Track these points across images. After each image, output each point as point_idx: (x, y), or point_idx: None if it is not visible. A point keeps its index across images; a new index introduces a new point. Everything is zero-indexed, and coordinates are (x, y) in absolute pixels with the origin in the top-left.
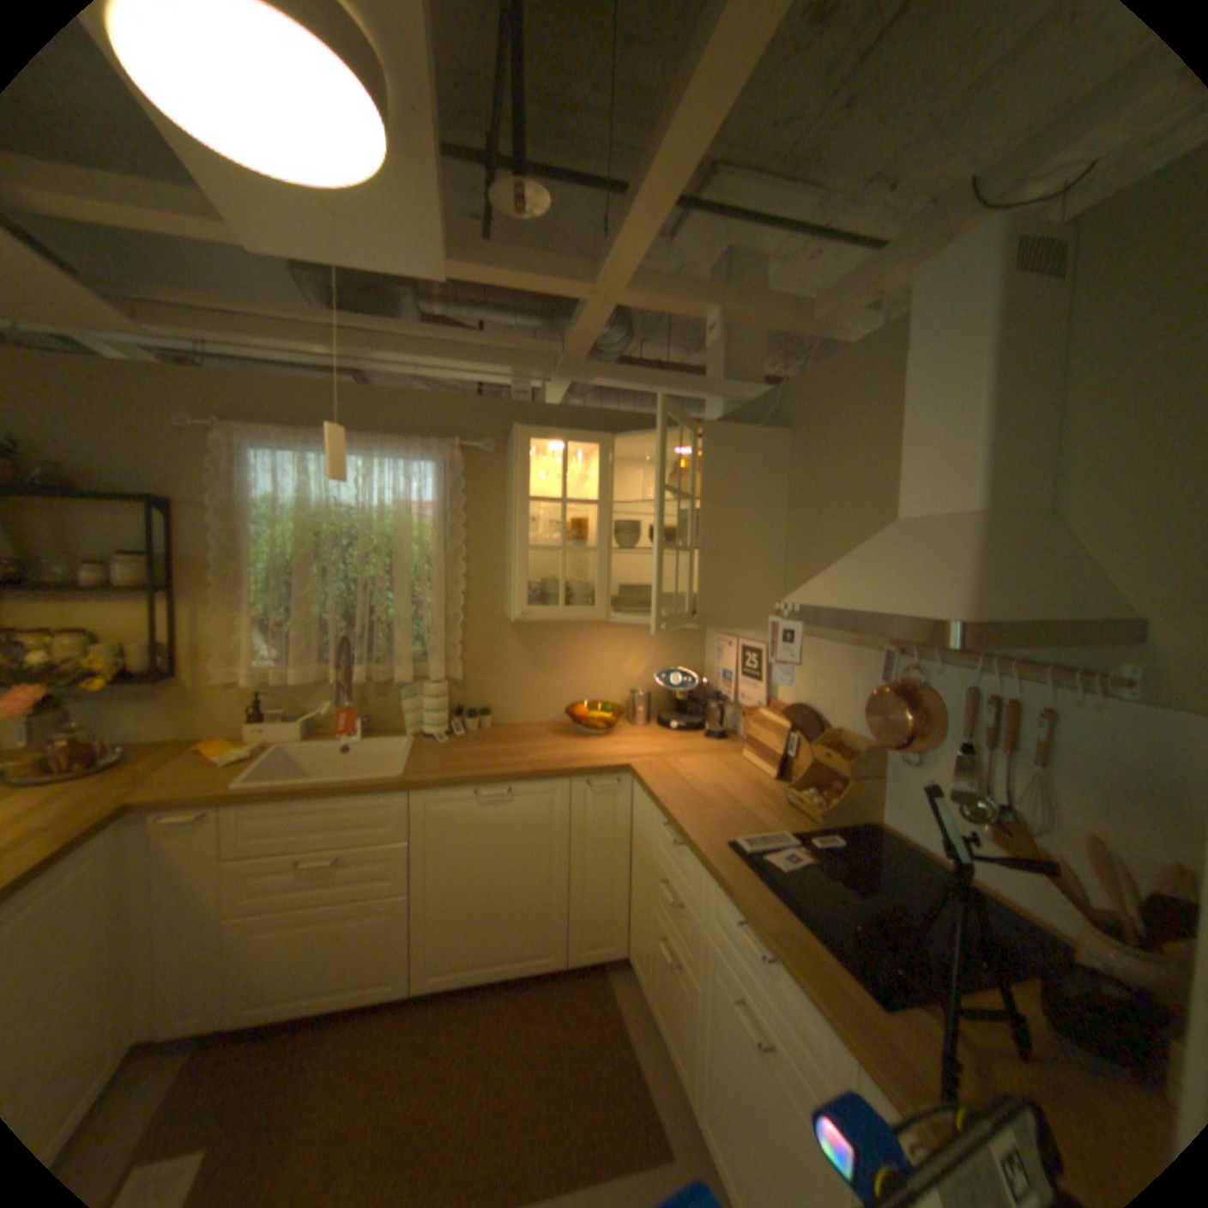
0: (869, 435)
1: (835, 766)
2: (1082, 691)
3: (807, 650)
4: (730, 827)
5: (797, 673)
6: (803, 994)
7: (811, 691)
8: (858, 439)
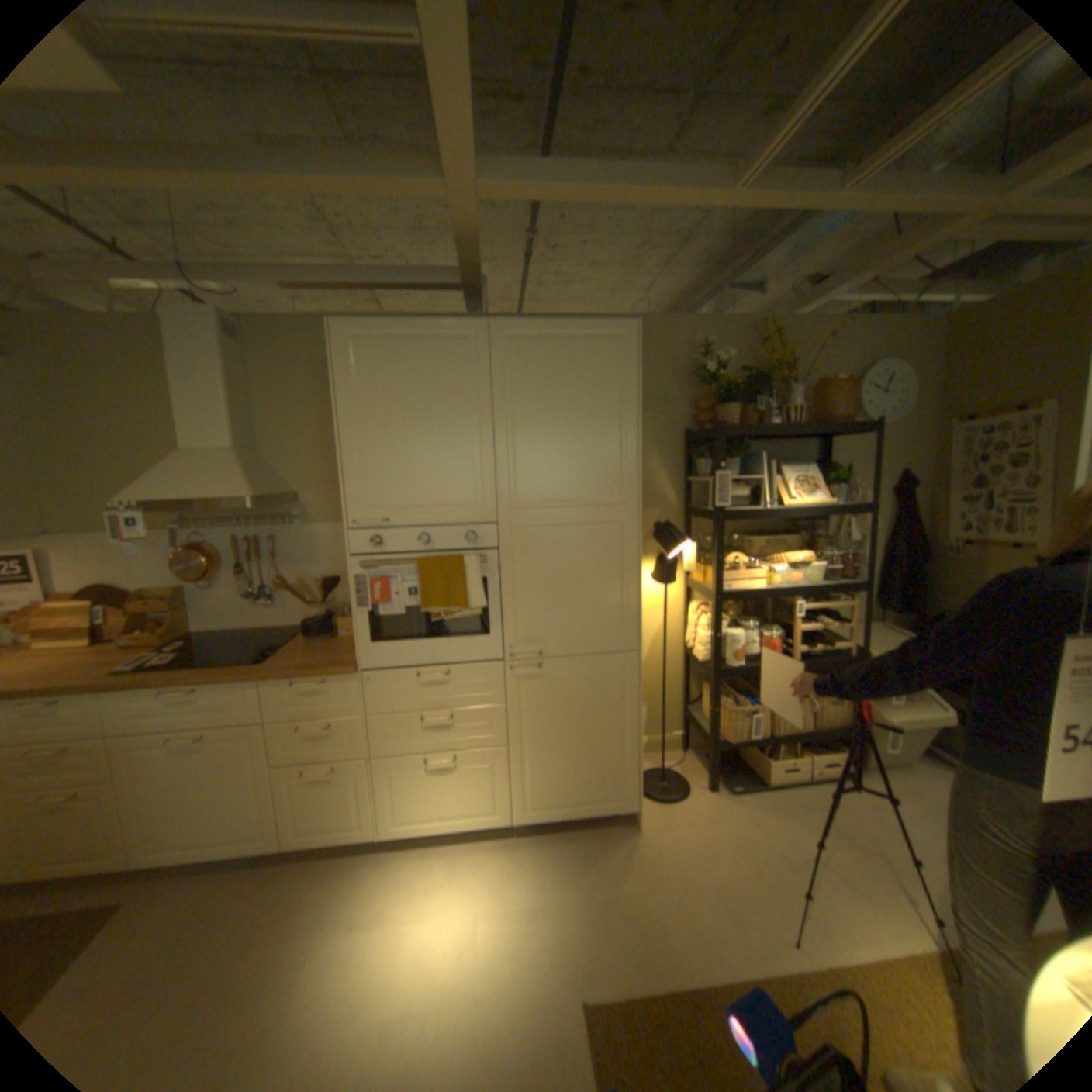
0: (115, 387)
1: (141, 615)
2: (279, 525)
3: (83, 545)
4: (92, 673)
5: (76, 565)
6: (216, 690)
7: (98, 574)
8: (103, 387)
